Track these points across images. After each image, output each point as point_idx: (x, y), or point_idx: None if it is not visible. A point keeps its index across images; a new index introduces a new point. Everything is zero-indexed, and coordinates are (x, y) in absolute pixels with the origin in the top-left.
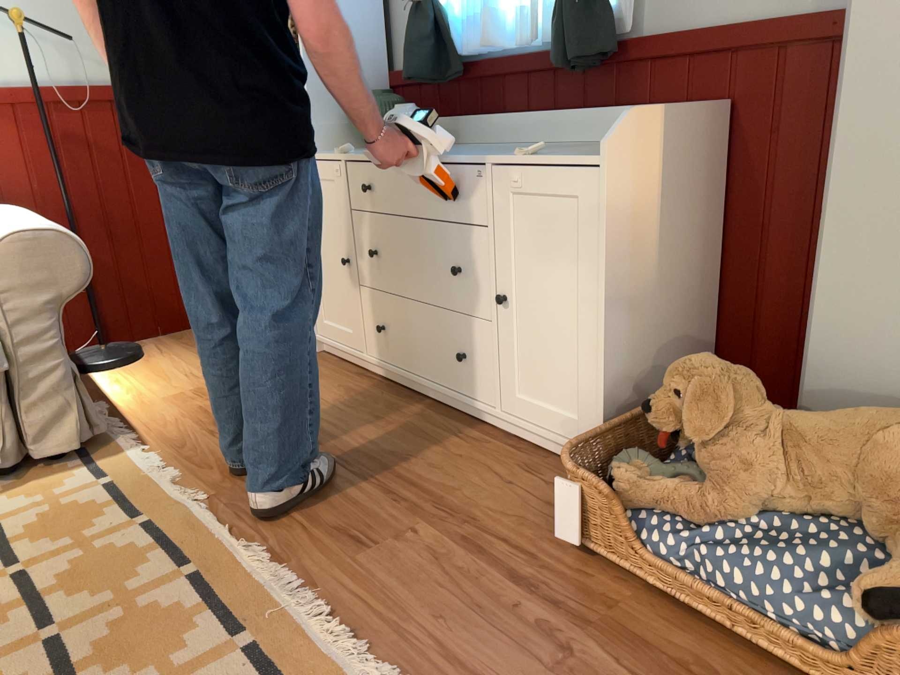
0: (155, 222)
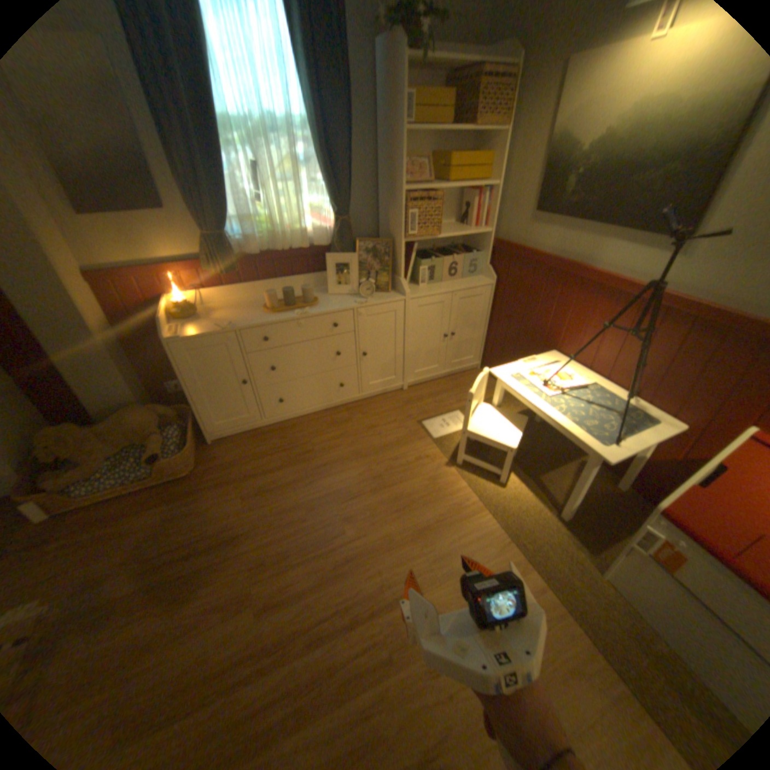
0: None
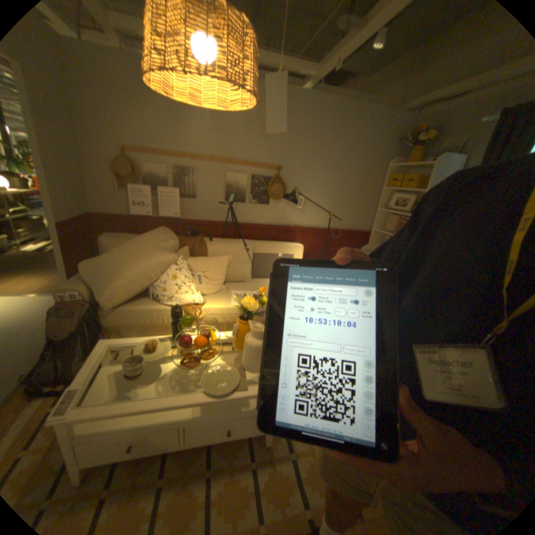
0: None
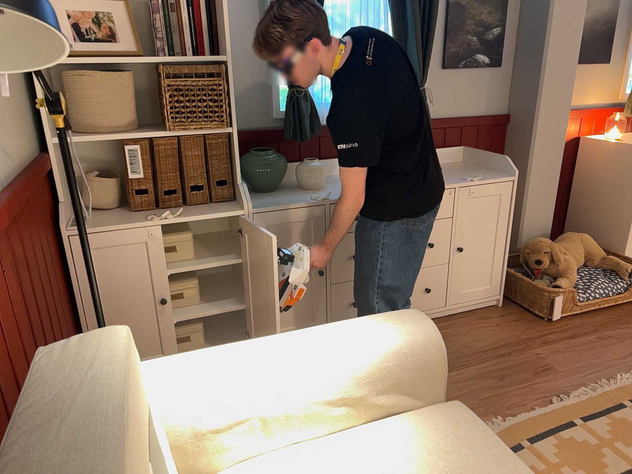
0: (56, 332)
